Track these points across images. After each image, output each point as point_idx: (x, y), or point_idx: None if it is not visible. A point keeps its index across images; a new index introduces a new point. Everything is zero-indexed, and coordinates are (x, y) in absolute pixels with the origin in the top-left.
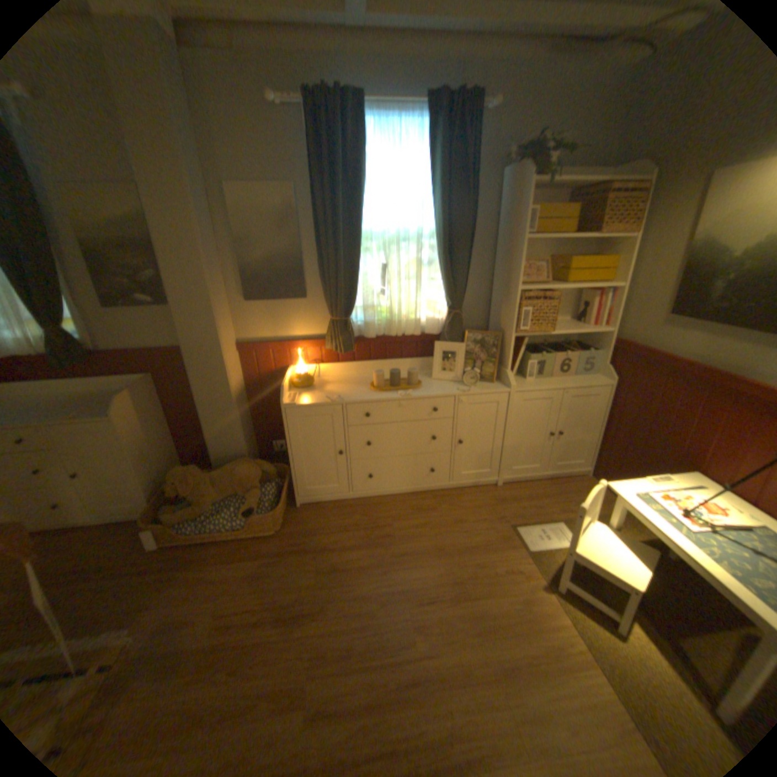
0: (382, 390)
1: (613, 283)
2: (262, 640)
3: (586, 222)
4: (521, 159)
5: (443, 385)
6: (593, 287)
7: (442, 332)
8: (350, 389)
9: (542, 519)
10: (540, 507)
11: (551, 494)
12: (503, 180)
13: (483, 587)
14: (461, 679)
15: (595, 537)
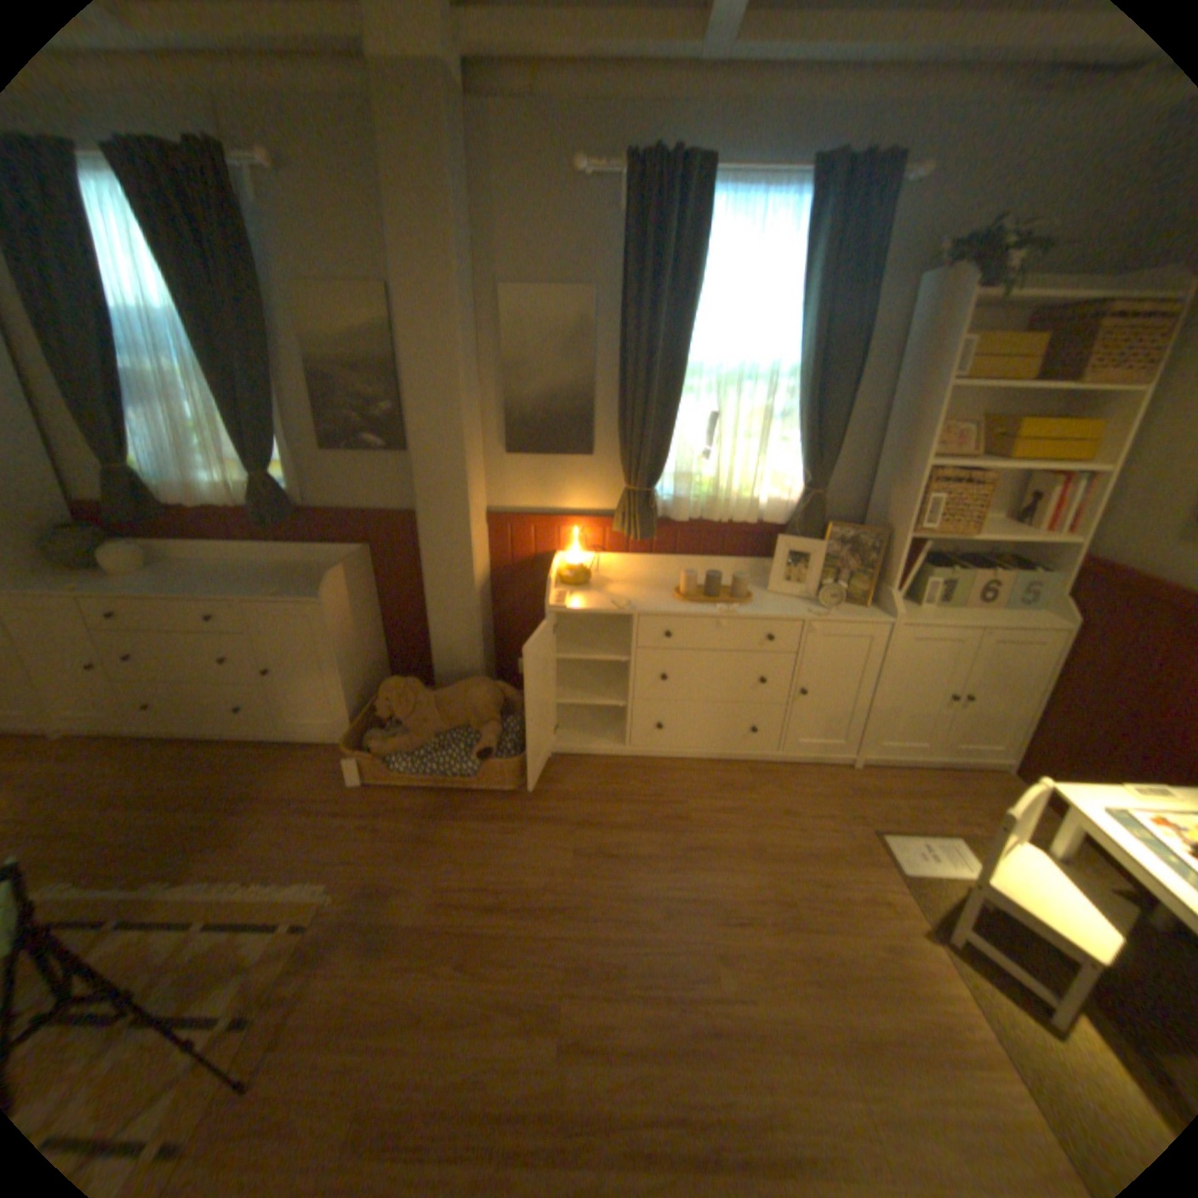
0: (692, 601)
1: (1091, 466)
2: (500, 932)
3: (1055, 364)
4: (951, 260)
5: (786, 602)
6: (1053, 470)
7: (790, 522)
8: (643, 595)
9: (926, 830)
10: (924, 811)
11: (944, 793)
12: (917, 293)
13: (826, 916)
14: (789, 1043)
15: (1023, 868)
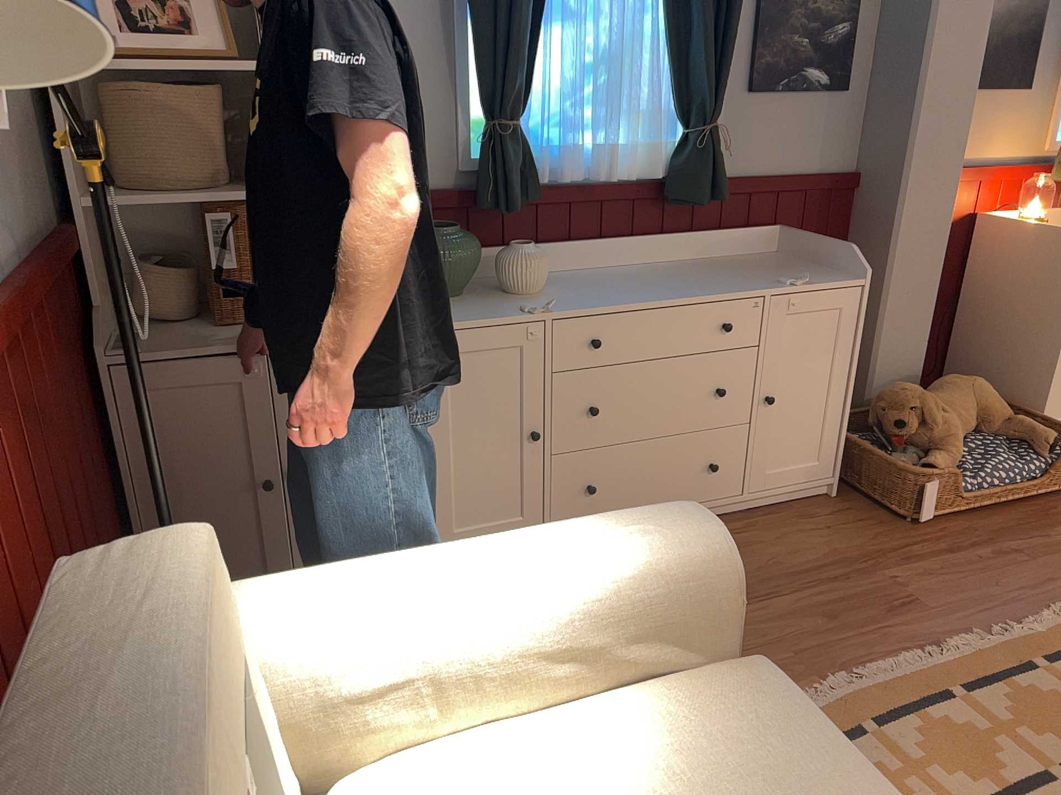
0: None
1: None
2: None
3: None
4: None
5: None
6: None
7: None
8: None
9: None
10: None
11: None
12: None
13: None
14: None
15: None
